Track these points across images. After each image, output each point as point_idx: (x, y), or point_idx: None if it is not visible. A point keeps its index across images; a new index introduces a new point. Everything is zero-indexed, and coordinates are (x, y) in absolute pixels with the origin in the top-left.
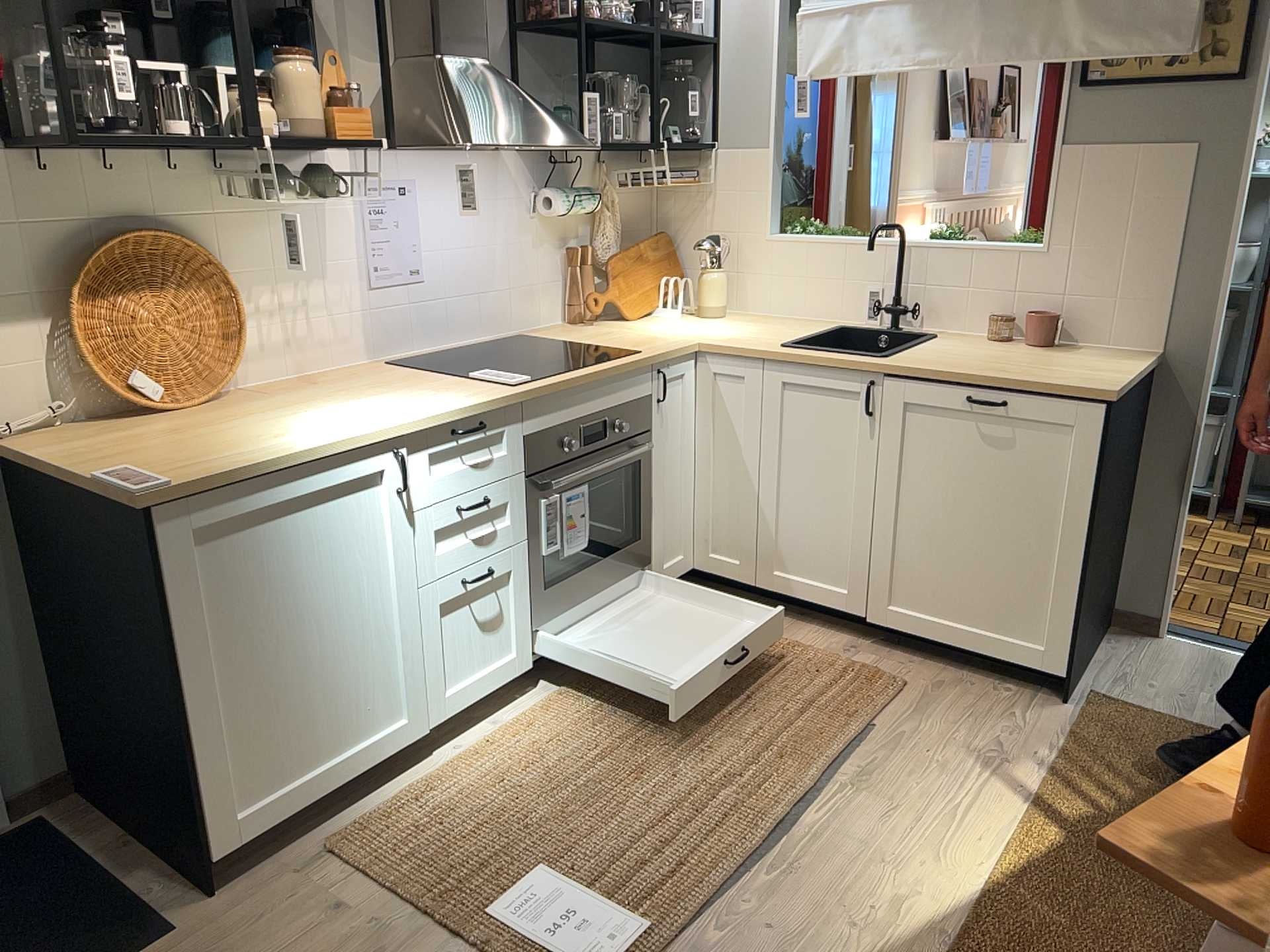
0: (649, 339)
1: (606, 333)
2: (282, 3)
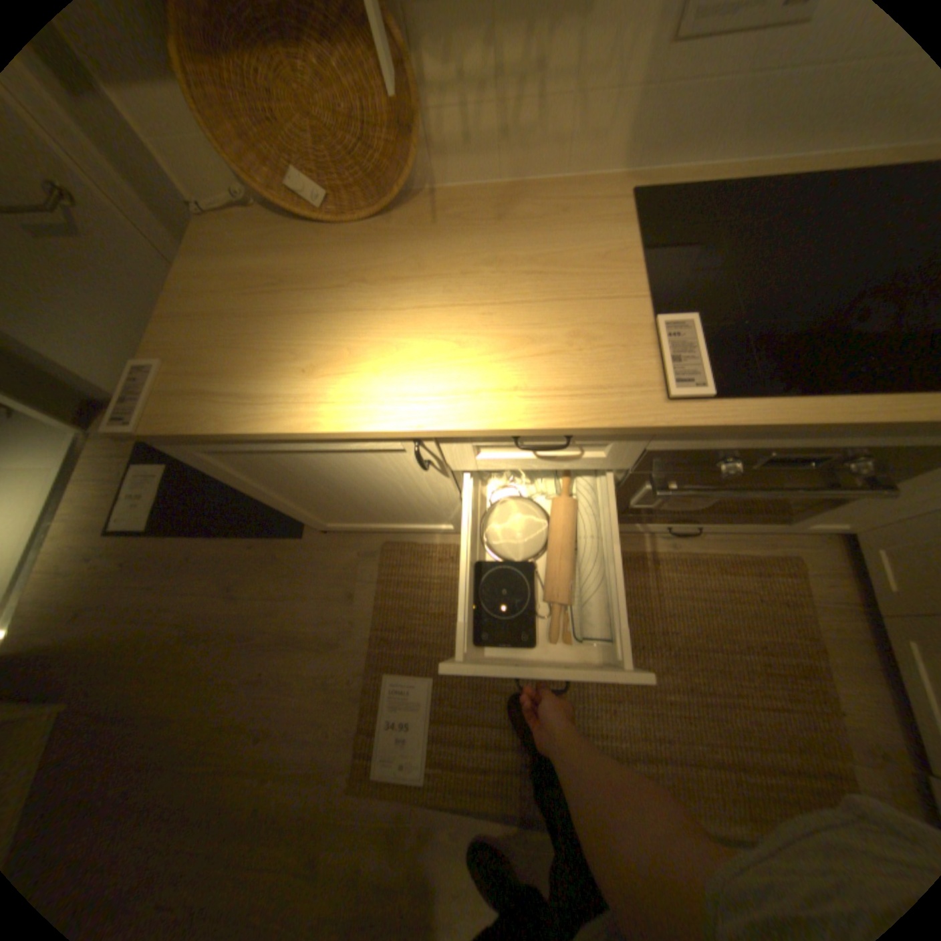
0: None
1: None
2: None
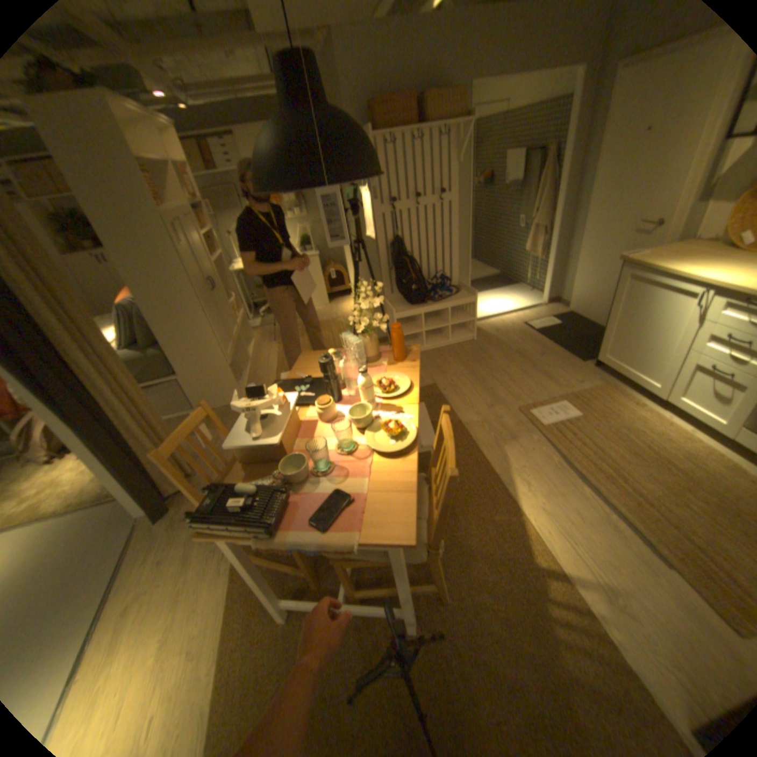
0: None
1: None
2: None
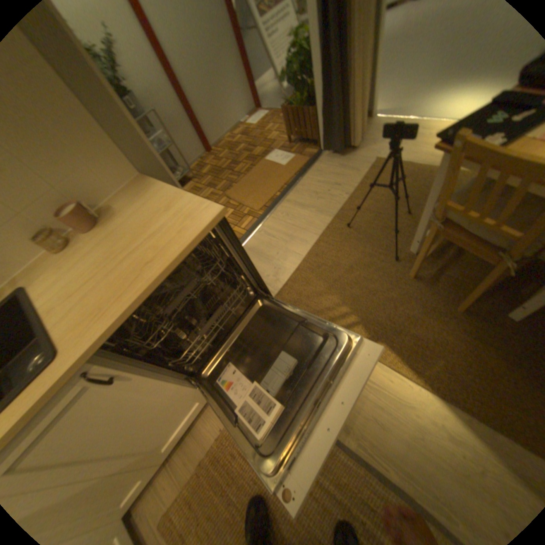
0: None
1: None
2: None
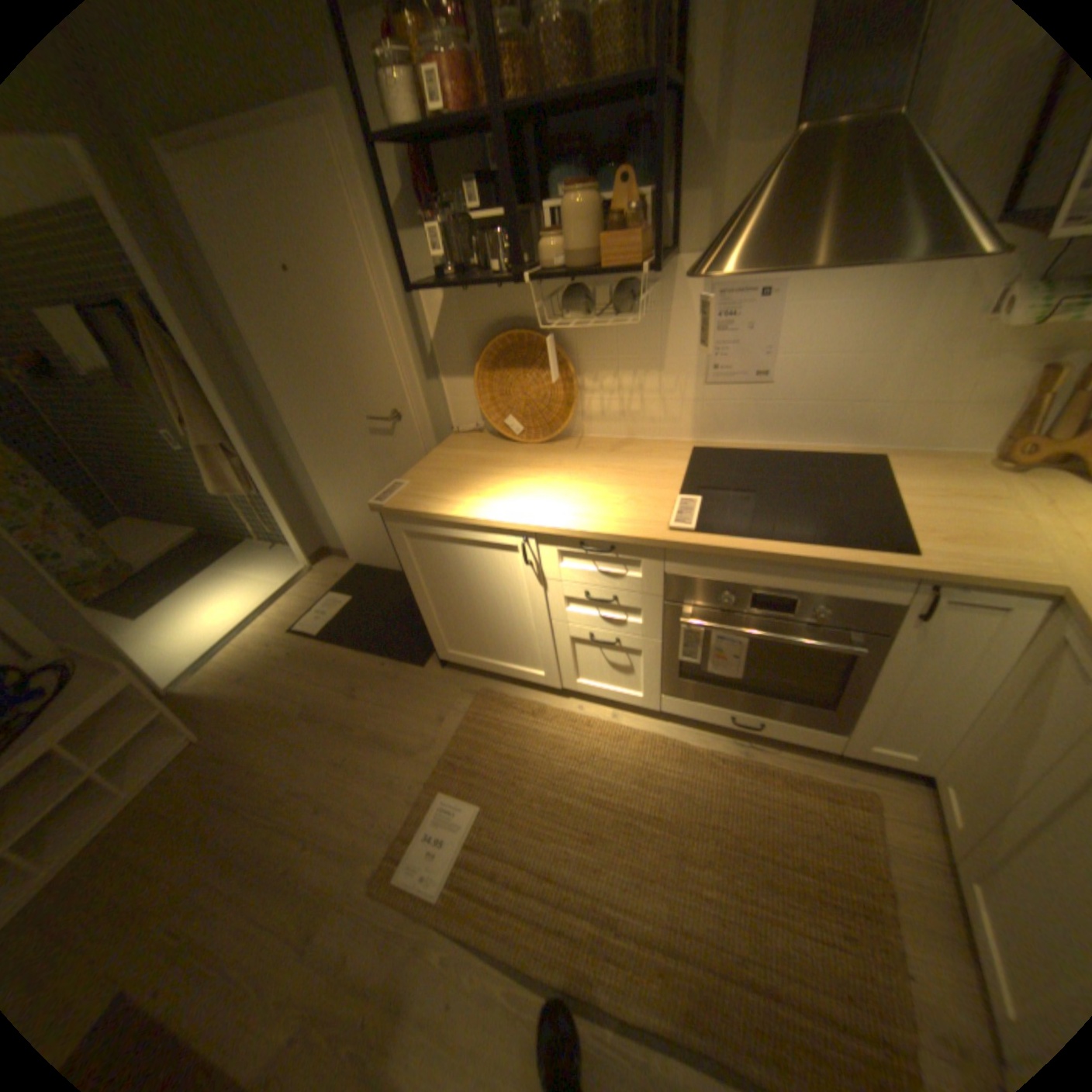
0: (1006, 537)
1: (993, 494)
2: (652, 98)
